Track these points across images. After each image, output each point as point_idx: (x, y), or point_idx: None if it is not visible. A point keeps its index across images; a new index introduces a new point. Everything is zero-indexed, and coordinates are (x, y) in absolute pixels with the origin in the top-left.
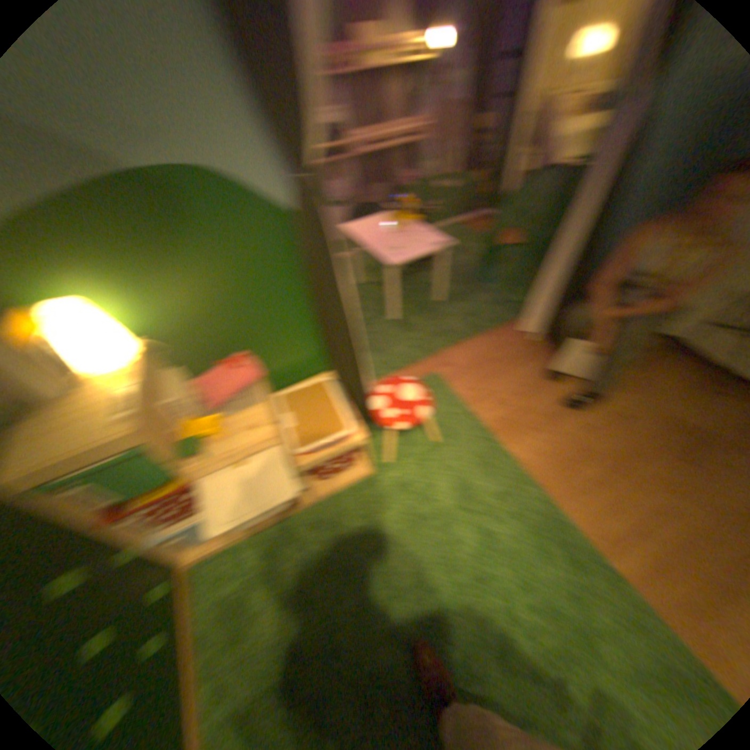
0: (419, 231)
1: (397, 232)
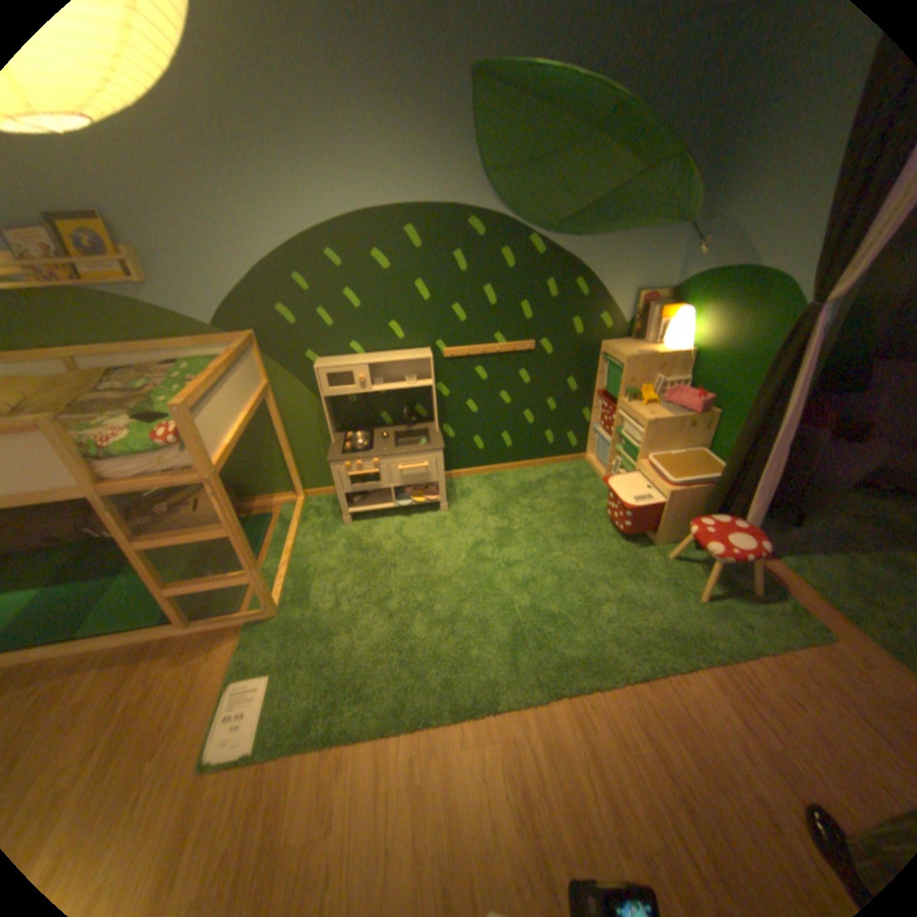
0: None
1: None
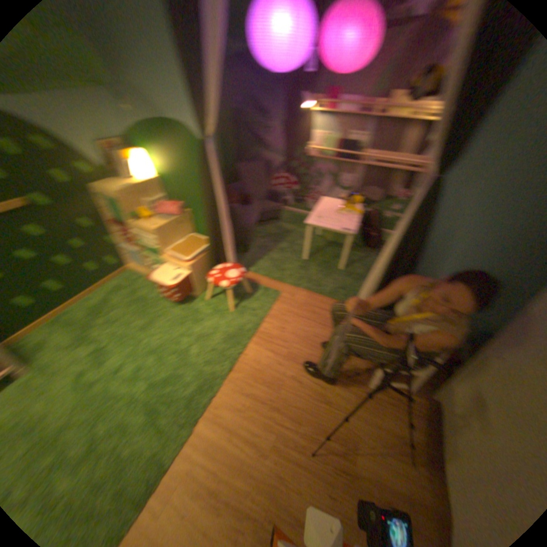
0: (348, 218)
1: (337, 213)
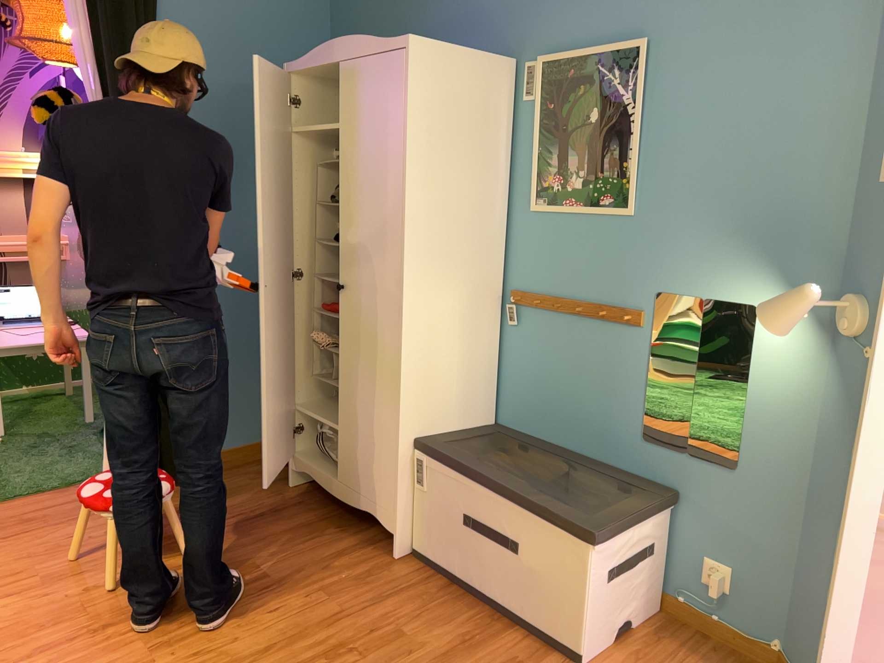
0: None
1: None
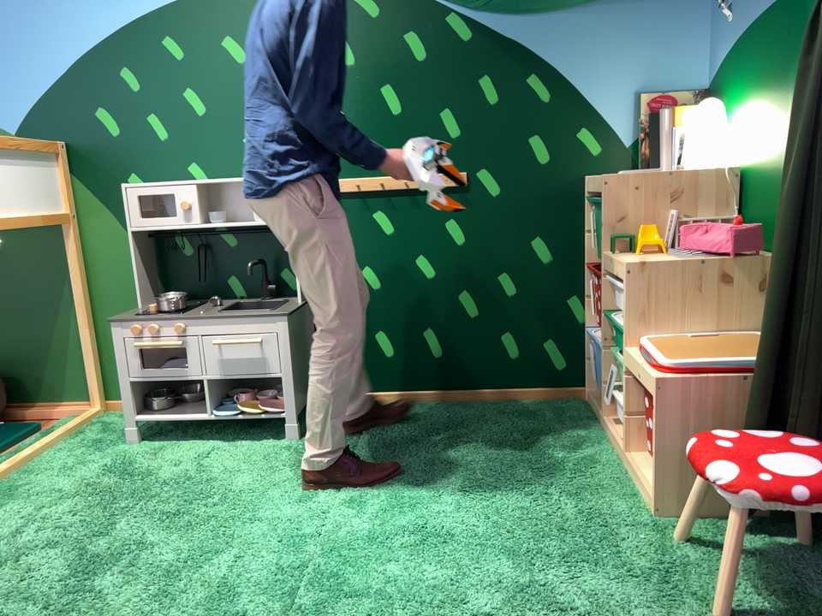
0: None
1: None
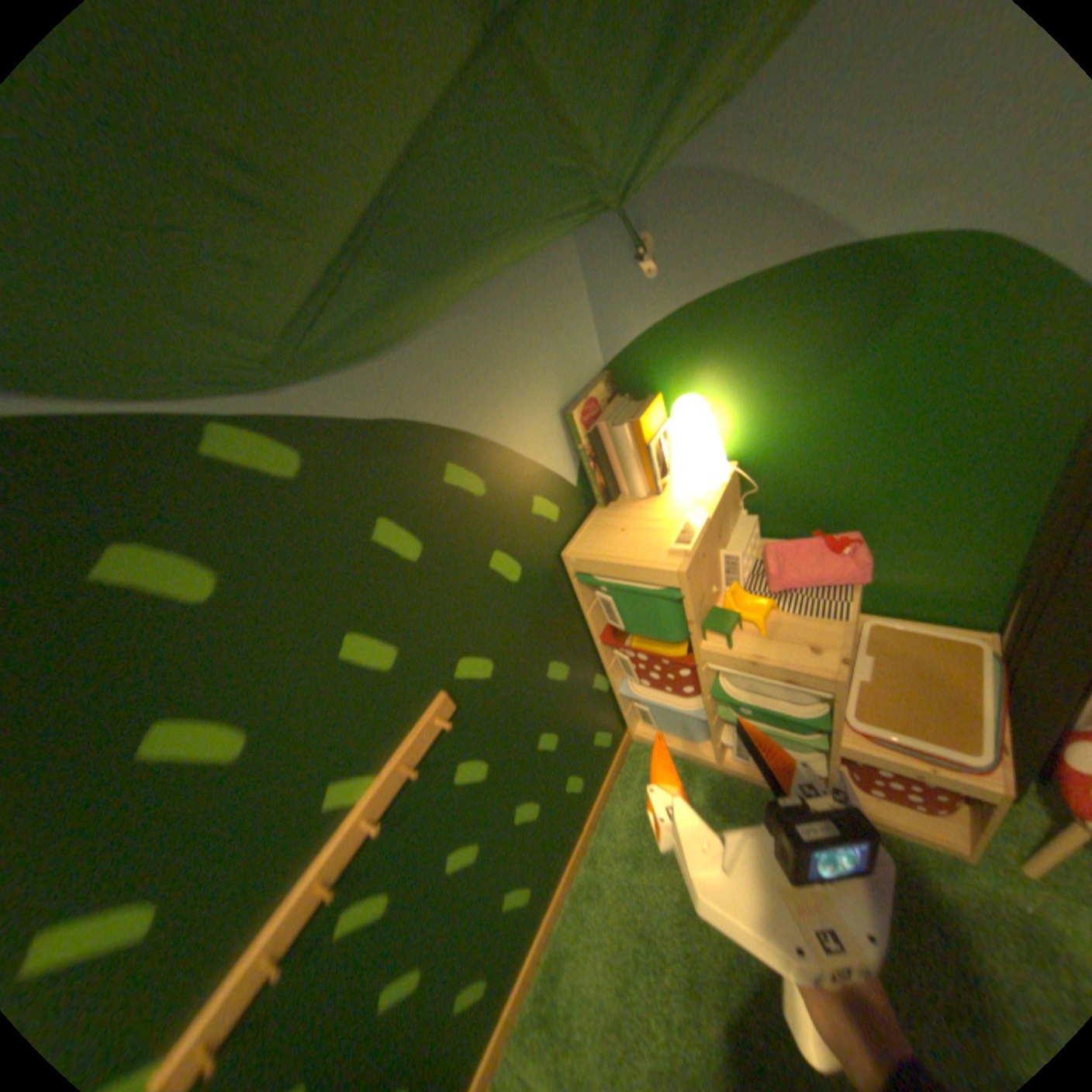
0: None
1: None
